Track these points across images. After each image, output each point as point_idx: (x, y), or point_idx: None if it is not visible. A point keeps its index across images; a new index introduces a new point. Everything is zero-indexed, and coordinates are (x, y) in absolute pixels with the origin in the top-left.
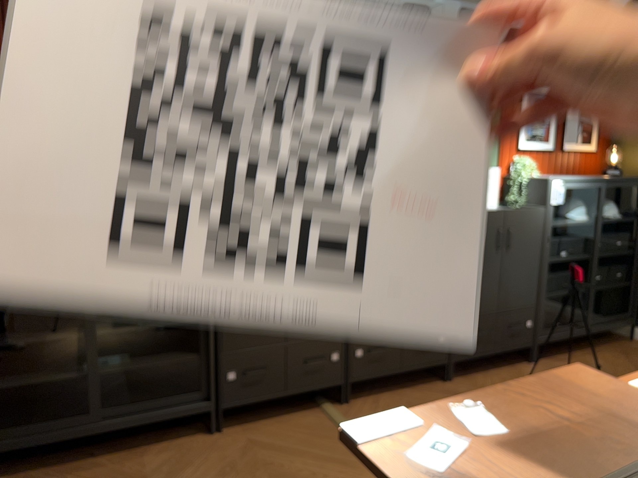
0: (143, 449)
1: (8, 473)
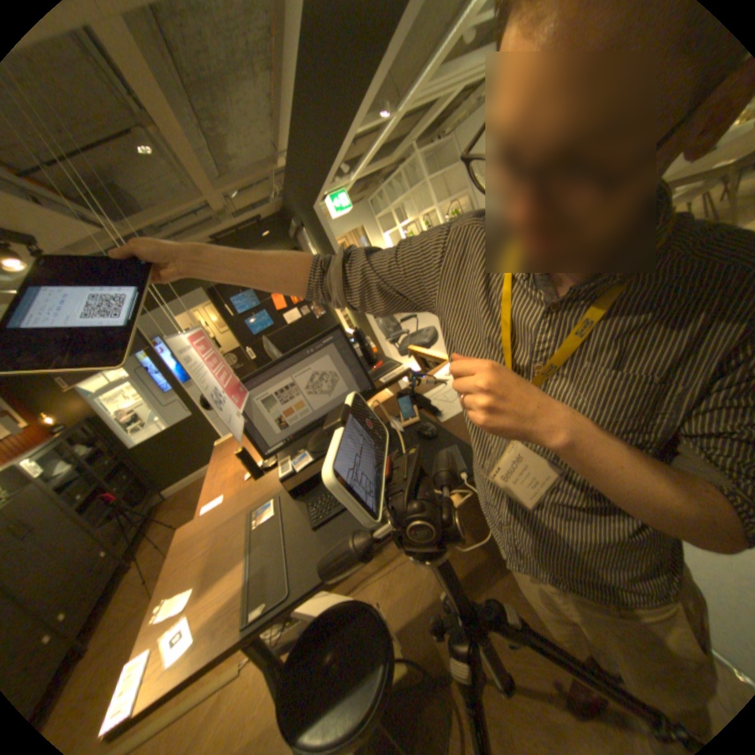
0: None
1: None
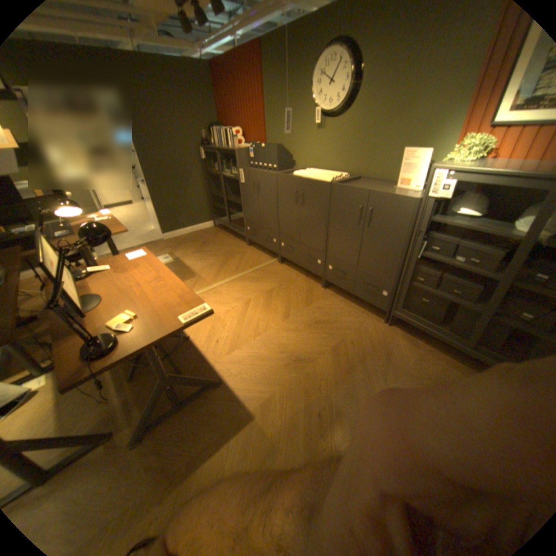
0: (240, 239)
1: (225, 229)
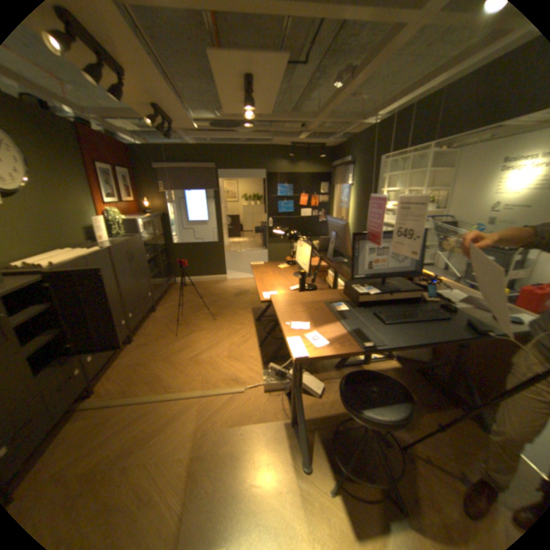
0: None
1: None
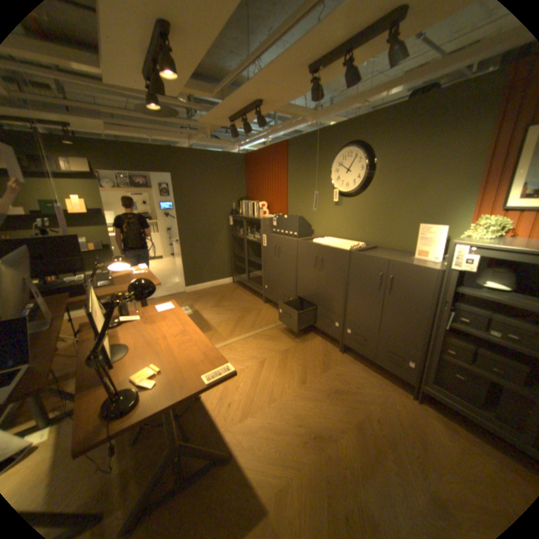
0: (254, 296)
1: (240, 285)
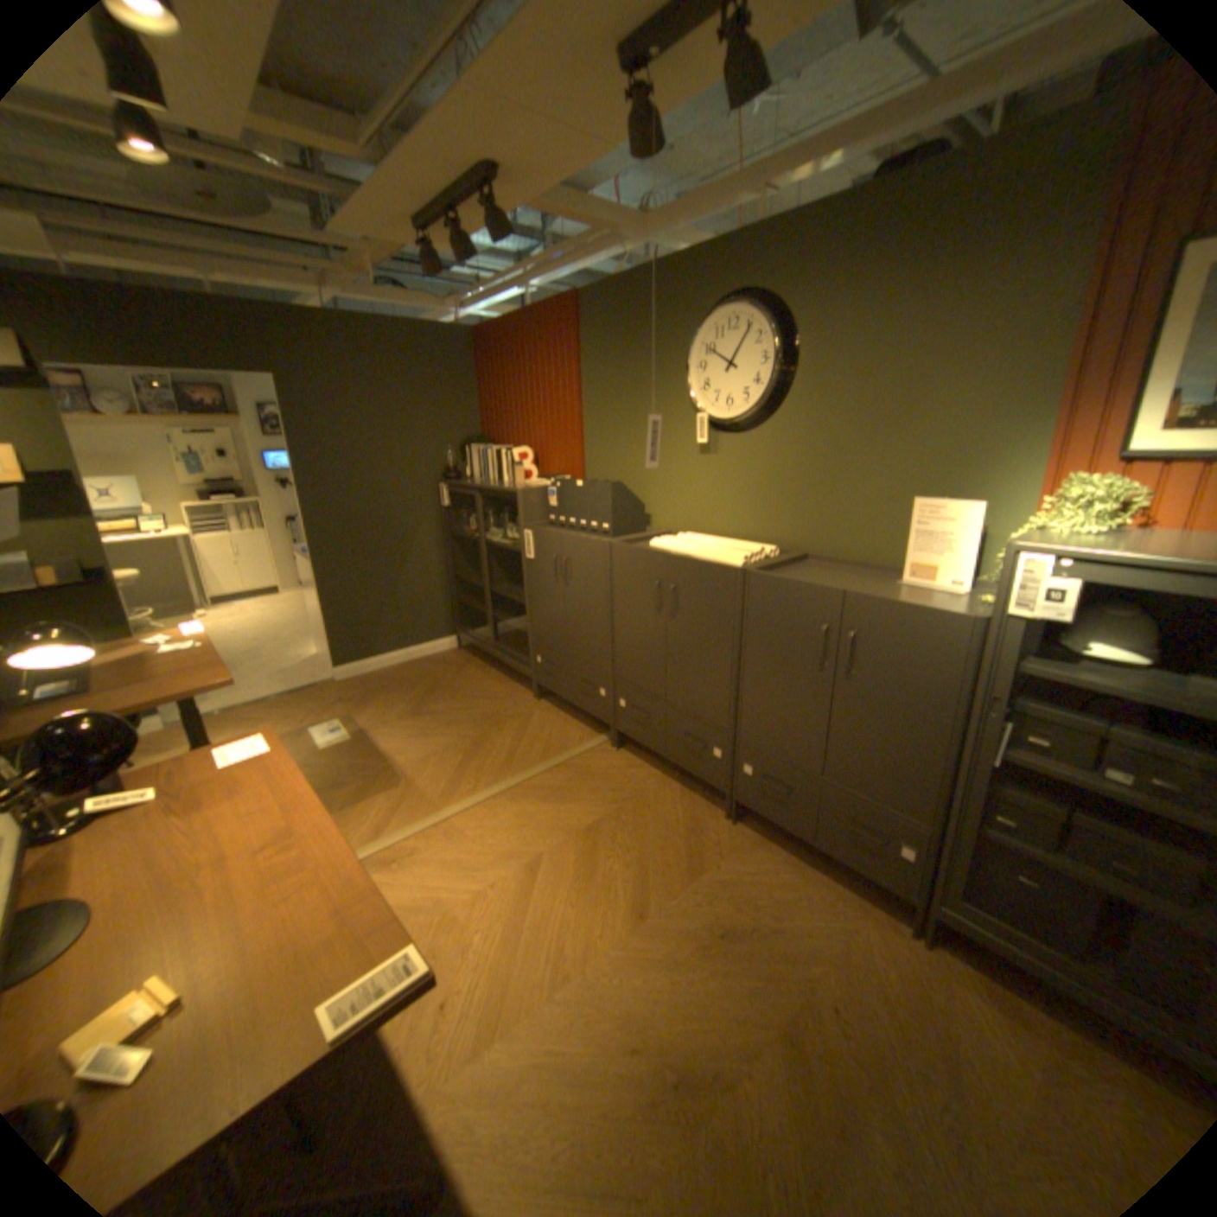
0: (510, 681)
1: (477, 656)
